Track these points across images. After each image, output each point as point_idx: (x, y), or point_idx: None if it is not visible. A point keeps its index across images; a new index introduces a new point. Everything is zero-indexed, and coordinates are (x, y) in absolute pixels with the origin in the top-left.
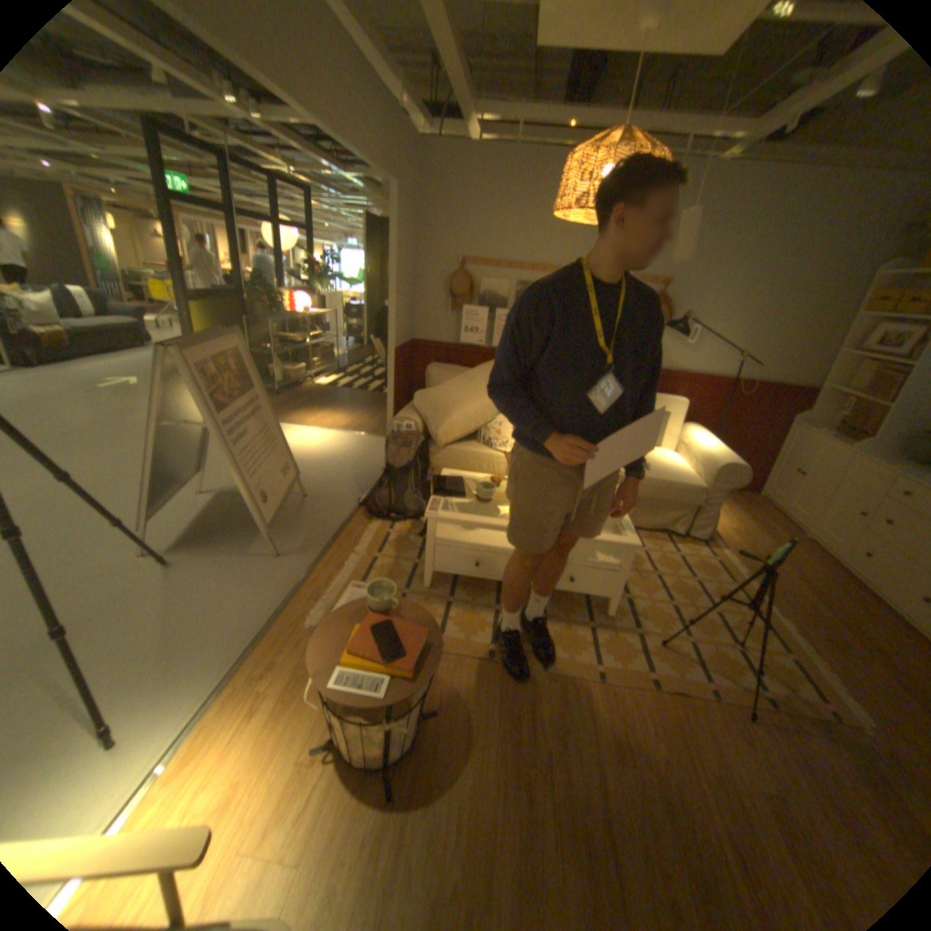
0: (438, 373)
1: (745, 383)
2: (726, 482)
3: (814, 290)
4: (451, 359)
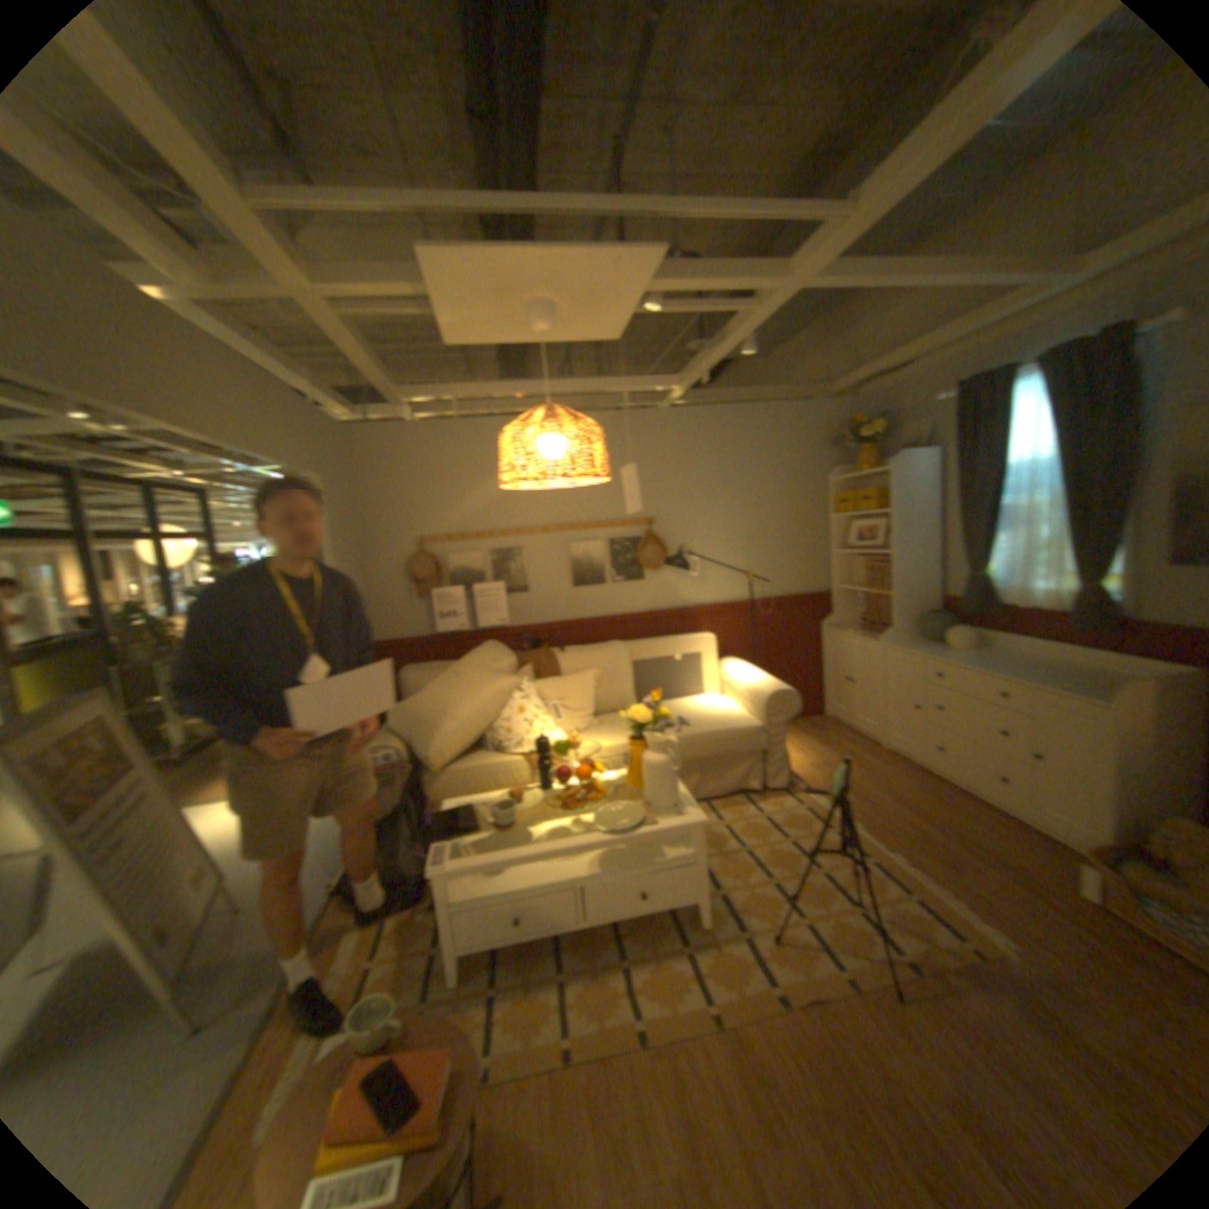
0: (418, 677)
1: (762, 603)
2: (780, 714)
3: (785, 504)
4: (432, 654)
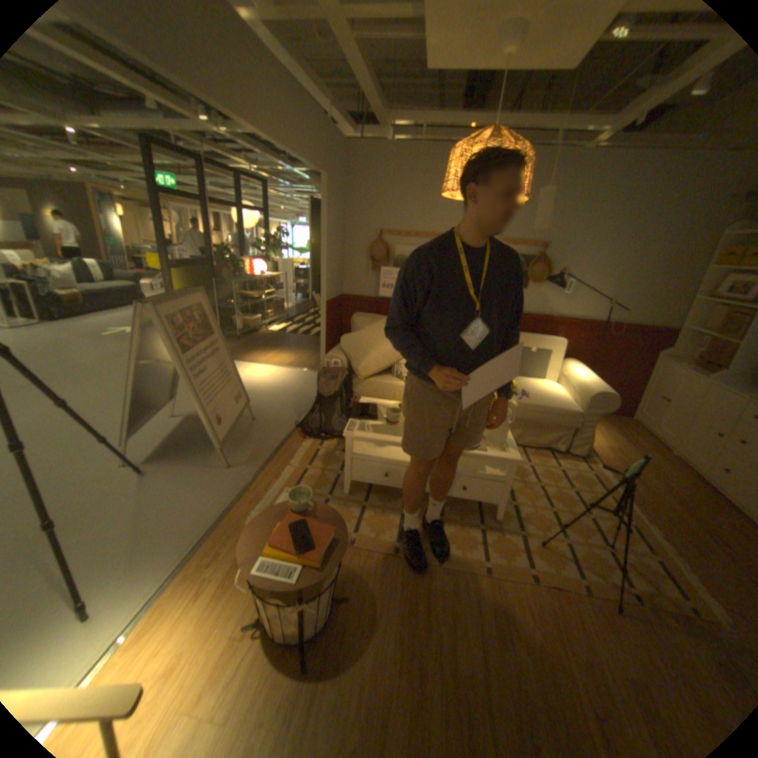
0: (361, 321)
1: (615, 326)
2: (599, 408)
3: (670, 248)
4: (373, 309)
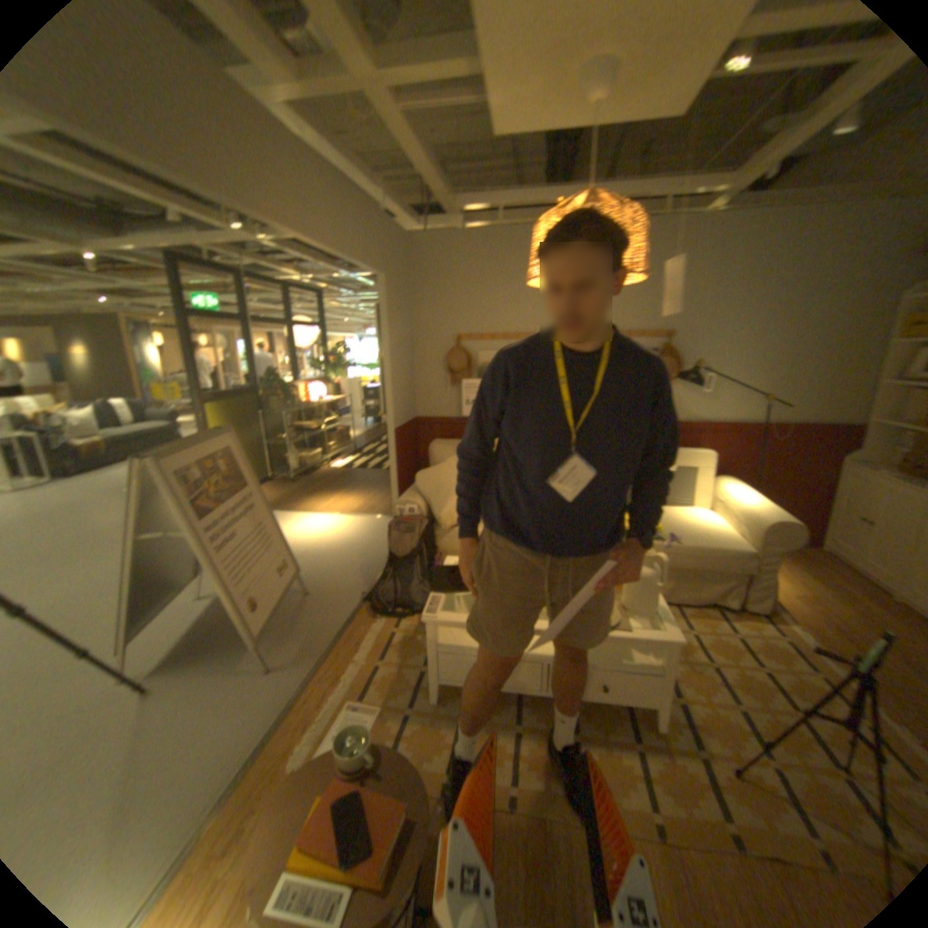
0: (441, 450)
1: (777, 427)
2: (779, 544)
3: (834, 323)
4: (456, 433)
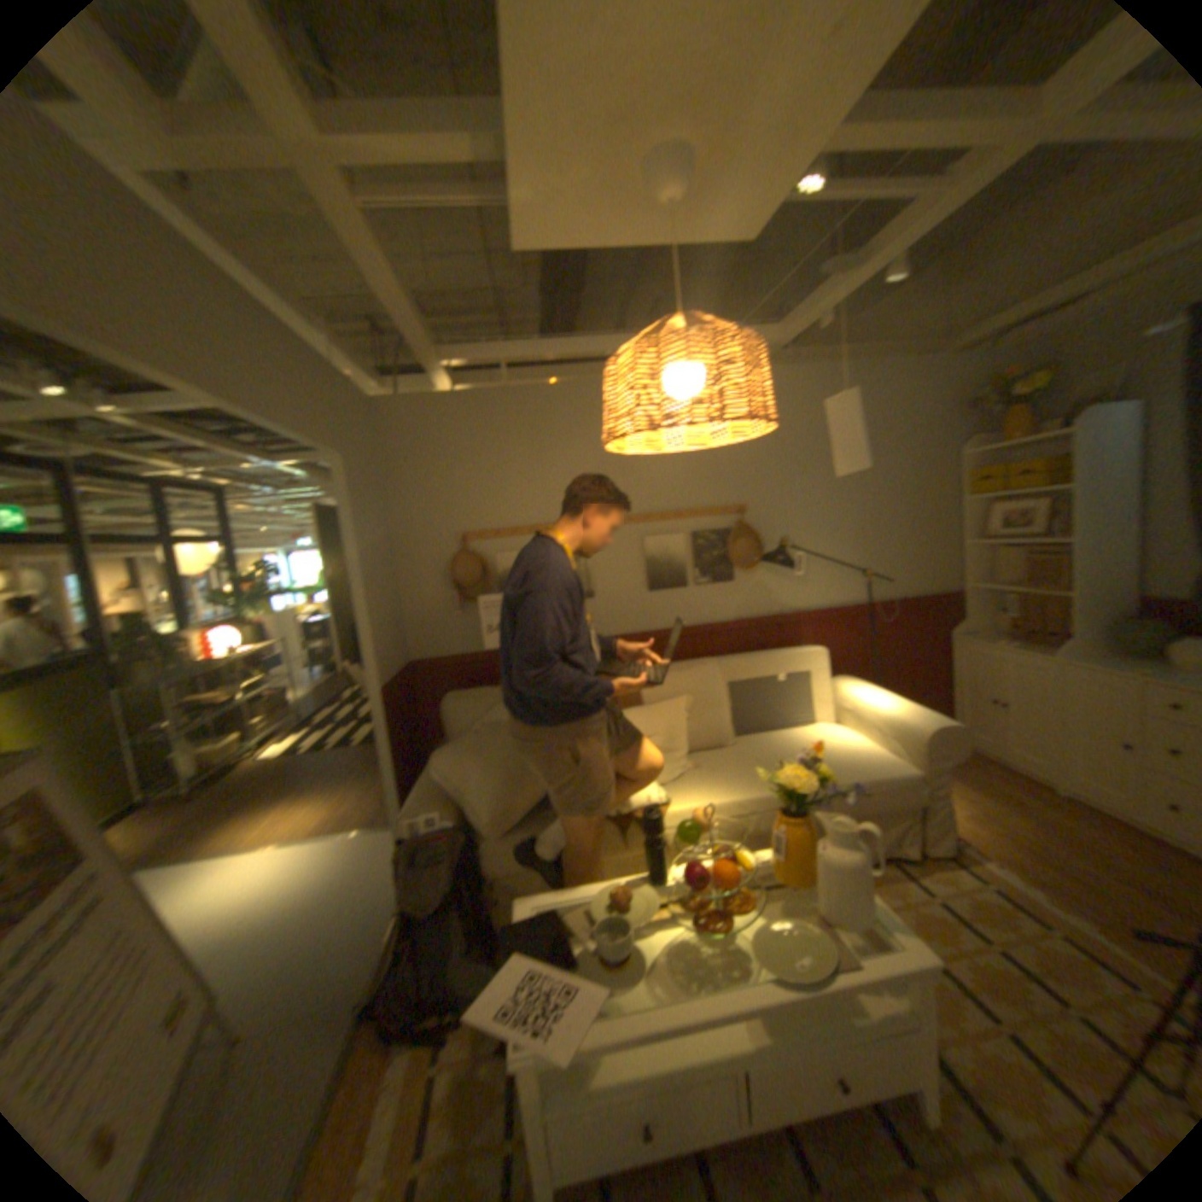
0: (465, 705)
1: (880, 607)
2: (946, 758)
3: (908, 483)
4: (479, 674)
